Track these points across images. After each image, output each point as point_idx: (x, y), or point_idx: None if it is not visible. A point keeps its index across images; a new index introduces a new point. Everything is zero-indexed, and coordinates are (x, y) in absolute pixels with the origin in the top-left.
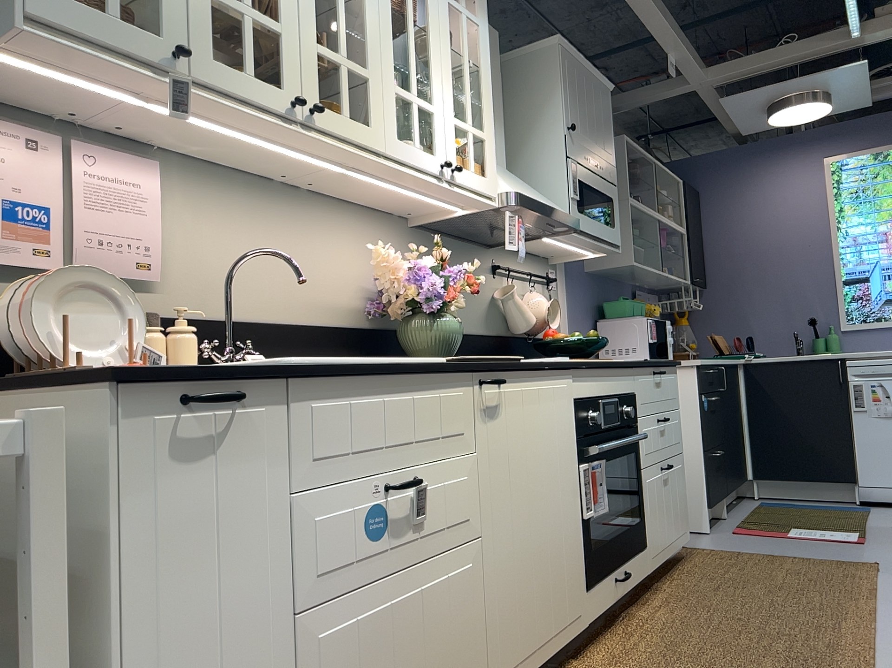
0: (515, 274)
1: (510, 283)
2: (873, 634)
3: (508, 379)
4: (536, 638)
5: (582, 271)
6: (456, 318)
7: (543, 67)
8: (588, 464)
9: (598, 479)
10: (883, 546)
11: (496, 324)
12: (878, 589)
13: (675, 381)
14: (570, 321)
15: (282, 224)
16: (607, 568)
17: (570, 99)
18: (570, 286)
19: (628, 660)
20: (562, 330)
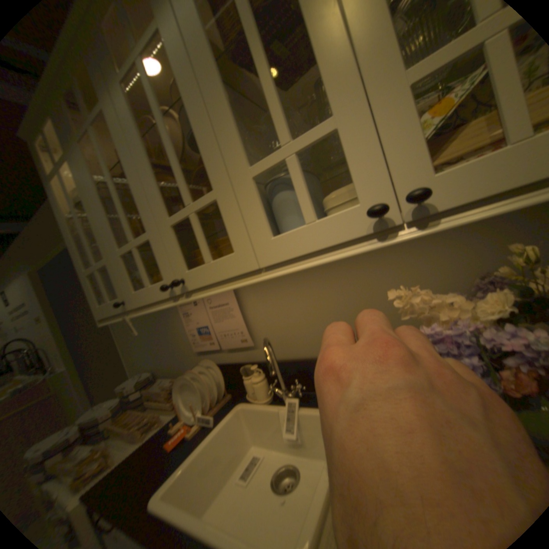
0: None
1: None
2: None
3: None
4: None
5: None
6: None
7: None
8: None
9: None
10: None
11: None
12: None
13: None
14: None
15: (322, 283)
16: None
17: None
18: None
19: None
20: None
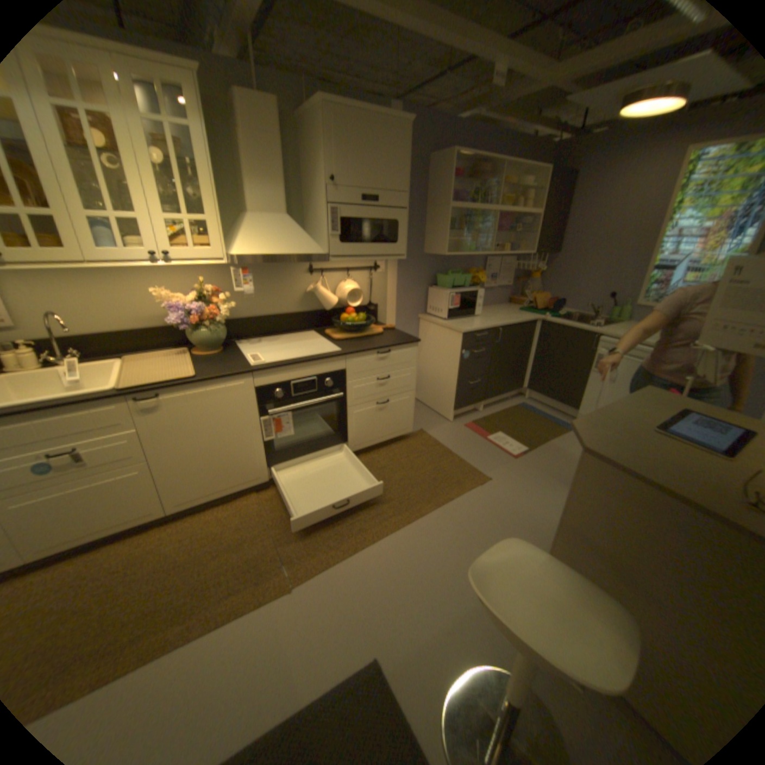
0: (334, 270)
1: (326, 276)
2: (392, 532)
3: (168, 392)
4: (210, 491)
5: (417, 254)
6: (217, 327)
7: (316, 121)
8: (272, 416)
9: (284, 421)
10: (522, 466)
11: (310, 304)
12: (454, 500)
13: (410, 352)
14: (396, 290)
15: (100, 279)
16: (293, 457)
17: (335, 151)
18: (401, 267)
19: (276, 501)
20: (386, 297)
